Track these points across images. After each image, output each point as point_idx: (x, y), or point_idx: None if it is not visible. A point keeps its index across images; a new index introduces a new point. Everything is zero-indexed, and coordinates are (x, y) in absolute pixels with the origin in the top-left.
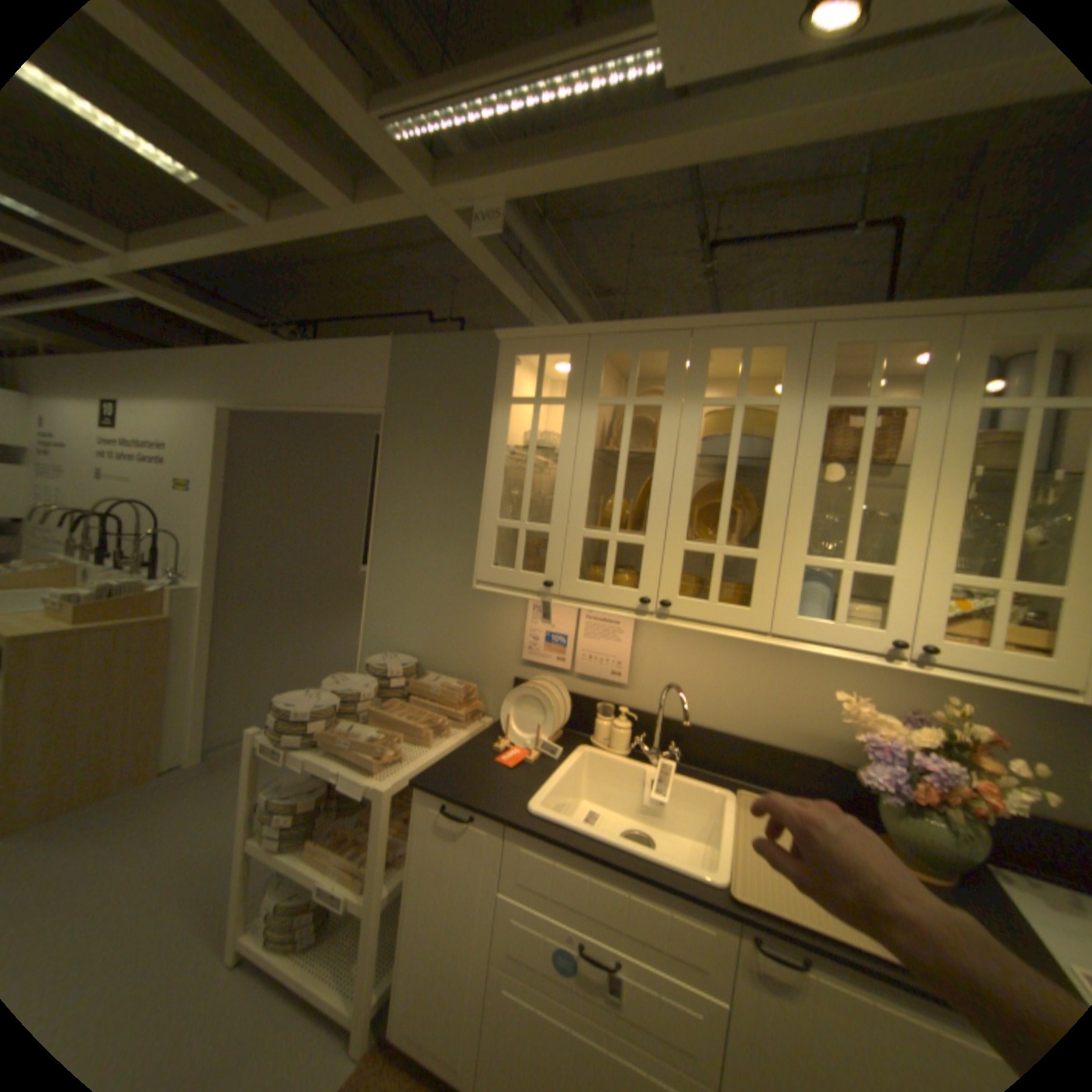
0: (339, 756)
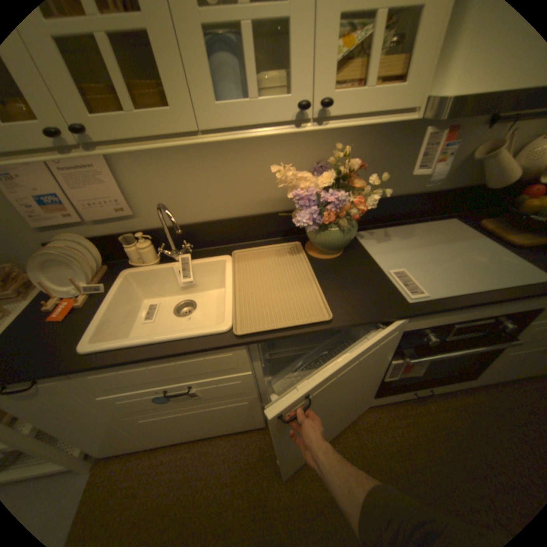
0: None
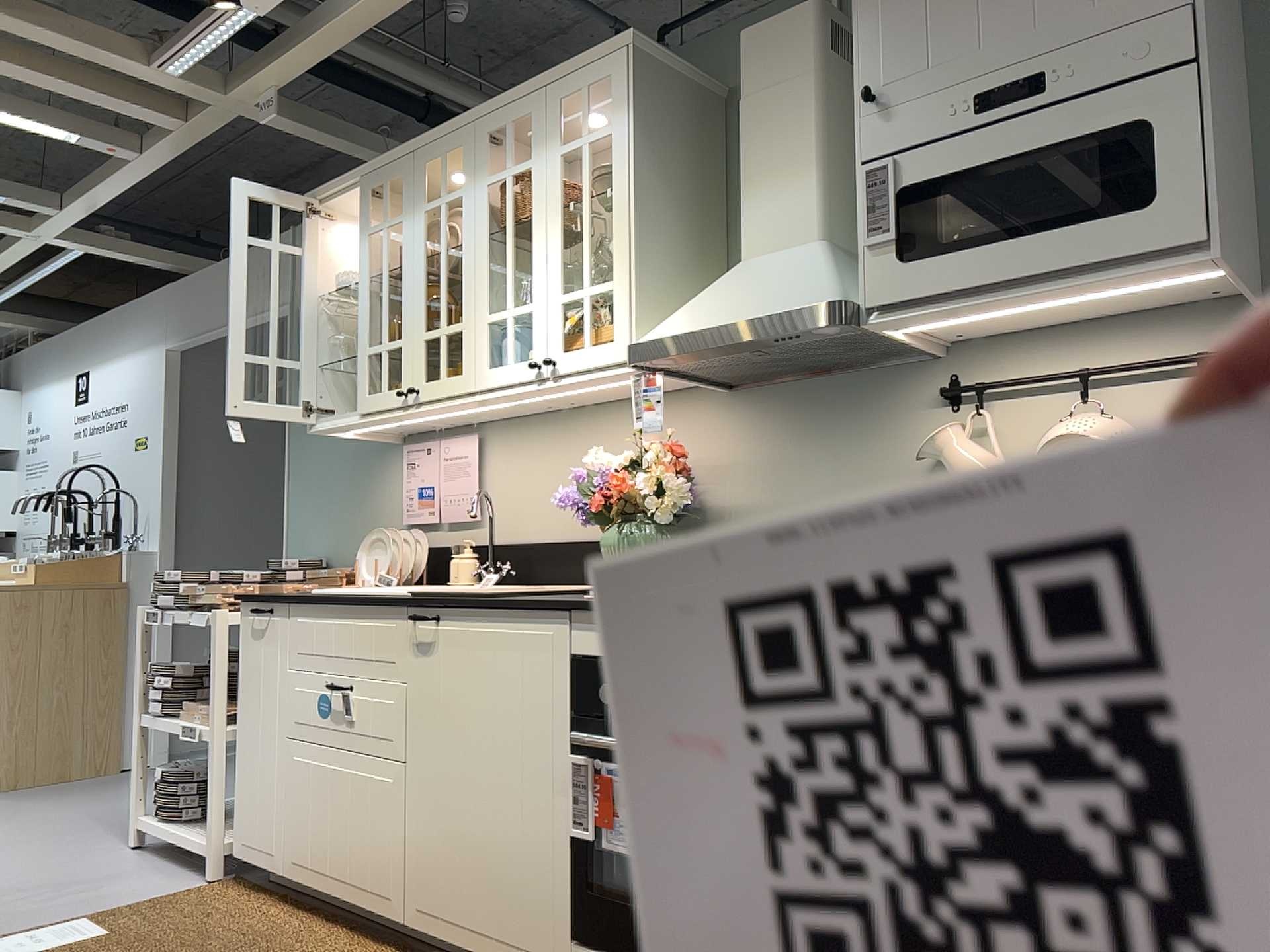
0: (202, 605)
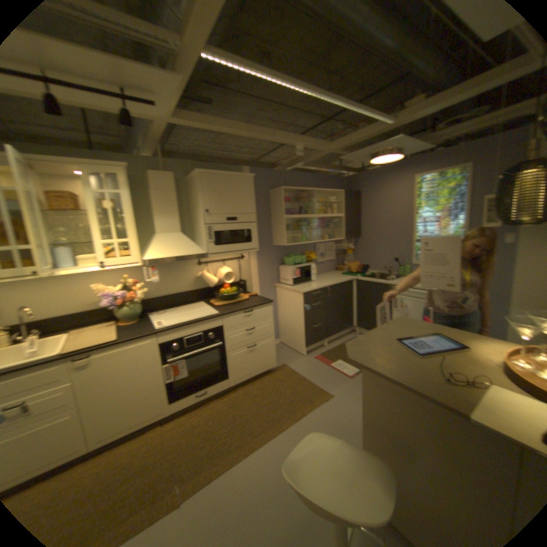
0: None
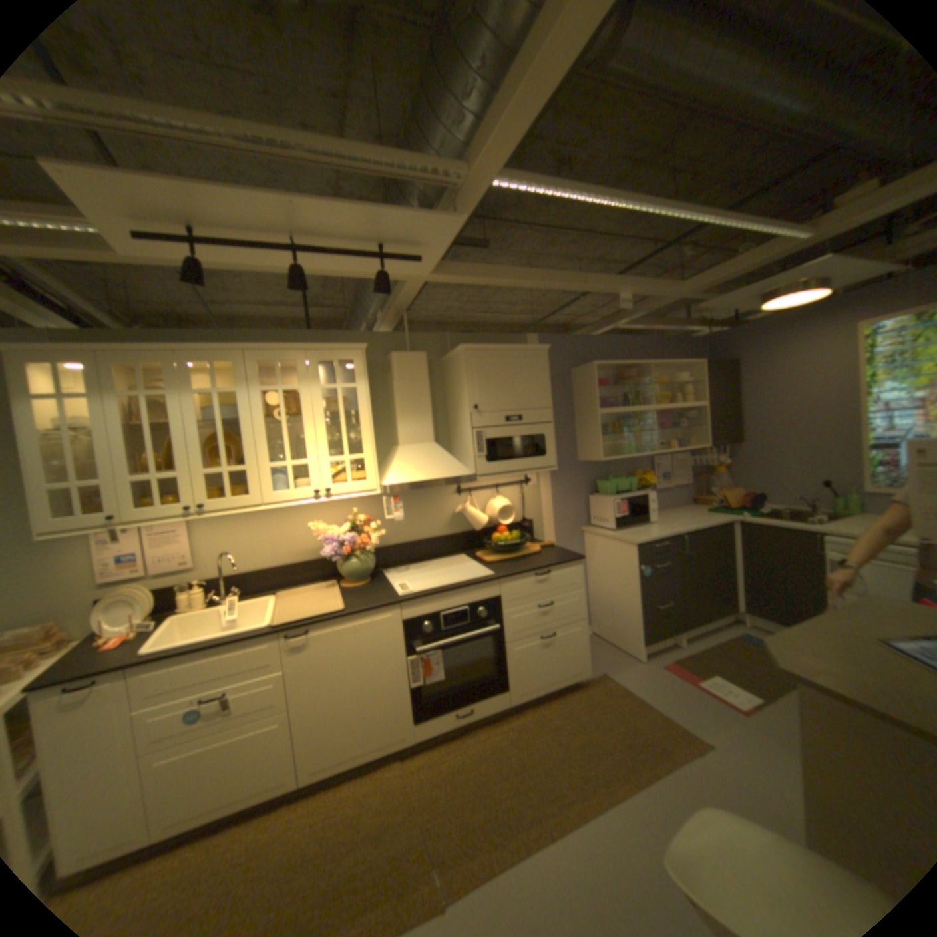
0: None
